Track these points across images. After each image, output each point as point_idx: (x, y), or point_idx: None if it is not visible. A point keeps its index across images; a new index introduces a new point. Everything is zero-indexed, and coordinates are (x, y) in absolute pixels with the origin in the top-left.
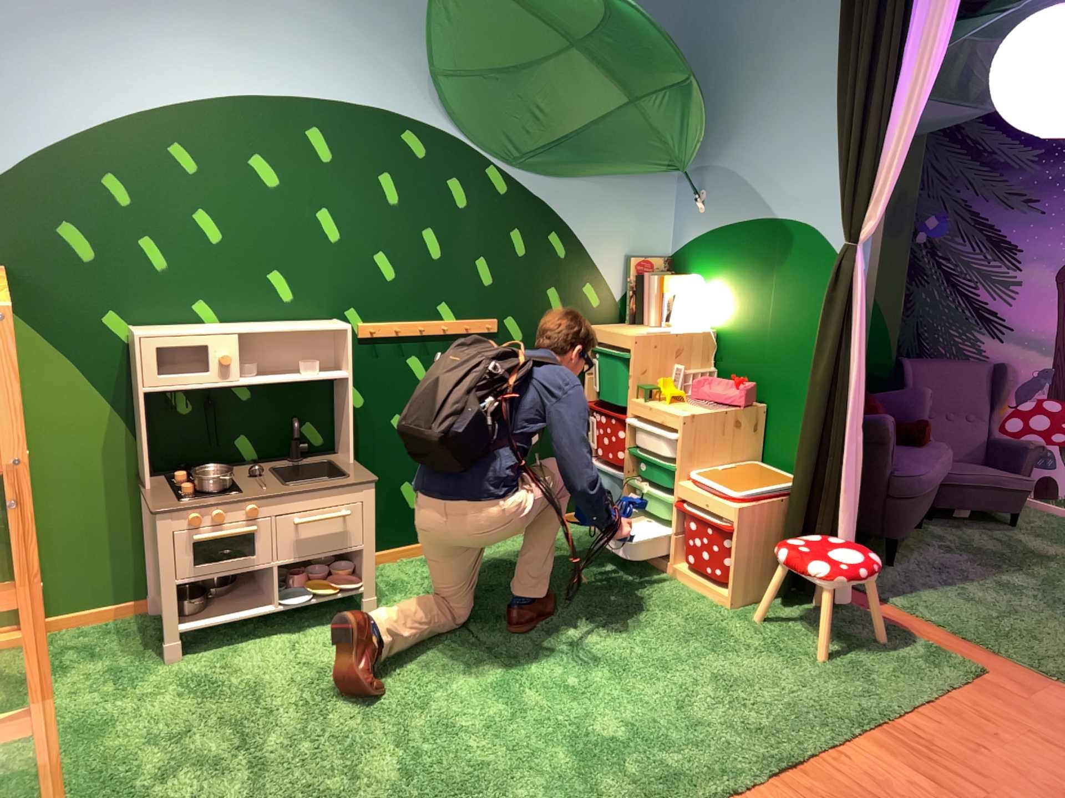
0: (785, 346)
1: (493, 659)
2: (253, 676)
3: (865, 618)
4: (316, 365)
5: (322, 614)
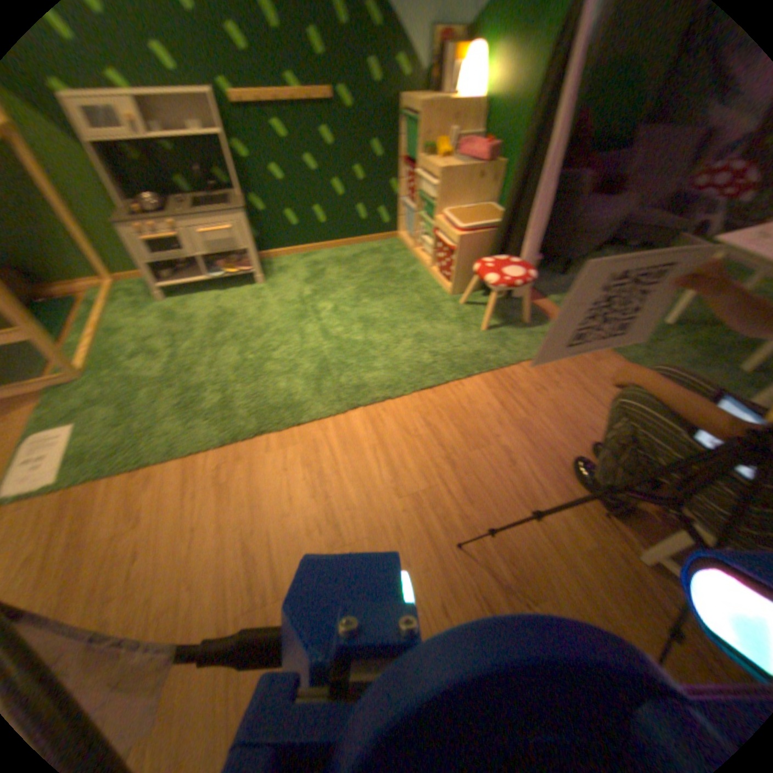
0: (527, 106)
1: (303, 315)
2: (185, 313)
3: (522, 310)
4: (198, 122)
5: (233, 282)
